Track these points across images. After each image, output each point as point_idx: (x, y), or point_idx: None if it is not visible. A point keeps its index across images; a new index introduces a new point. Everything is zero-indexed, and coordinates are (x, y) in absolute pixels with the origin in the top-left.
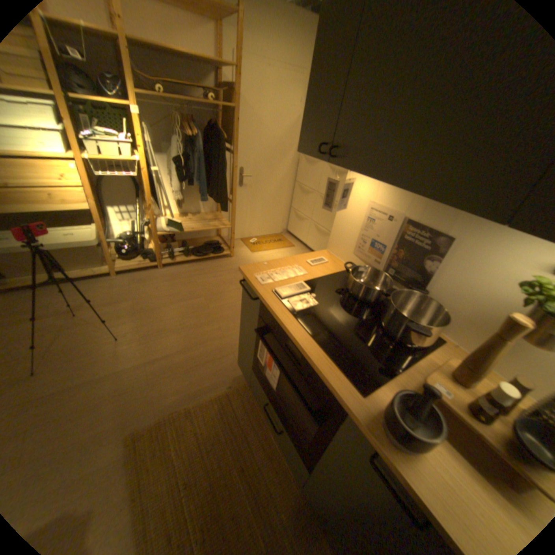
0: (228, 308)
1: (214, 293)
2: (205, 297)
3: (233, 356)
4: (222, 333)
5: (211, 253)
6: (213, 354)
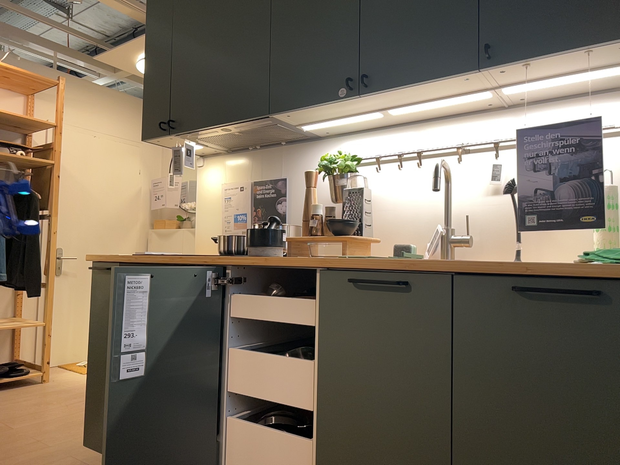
0: (50, 423)
1: (18, 415)
2: (0, 421)
3: (72, 458)
4: (44, 444)
5: (4, 376)
6: (32, 464)
